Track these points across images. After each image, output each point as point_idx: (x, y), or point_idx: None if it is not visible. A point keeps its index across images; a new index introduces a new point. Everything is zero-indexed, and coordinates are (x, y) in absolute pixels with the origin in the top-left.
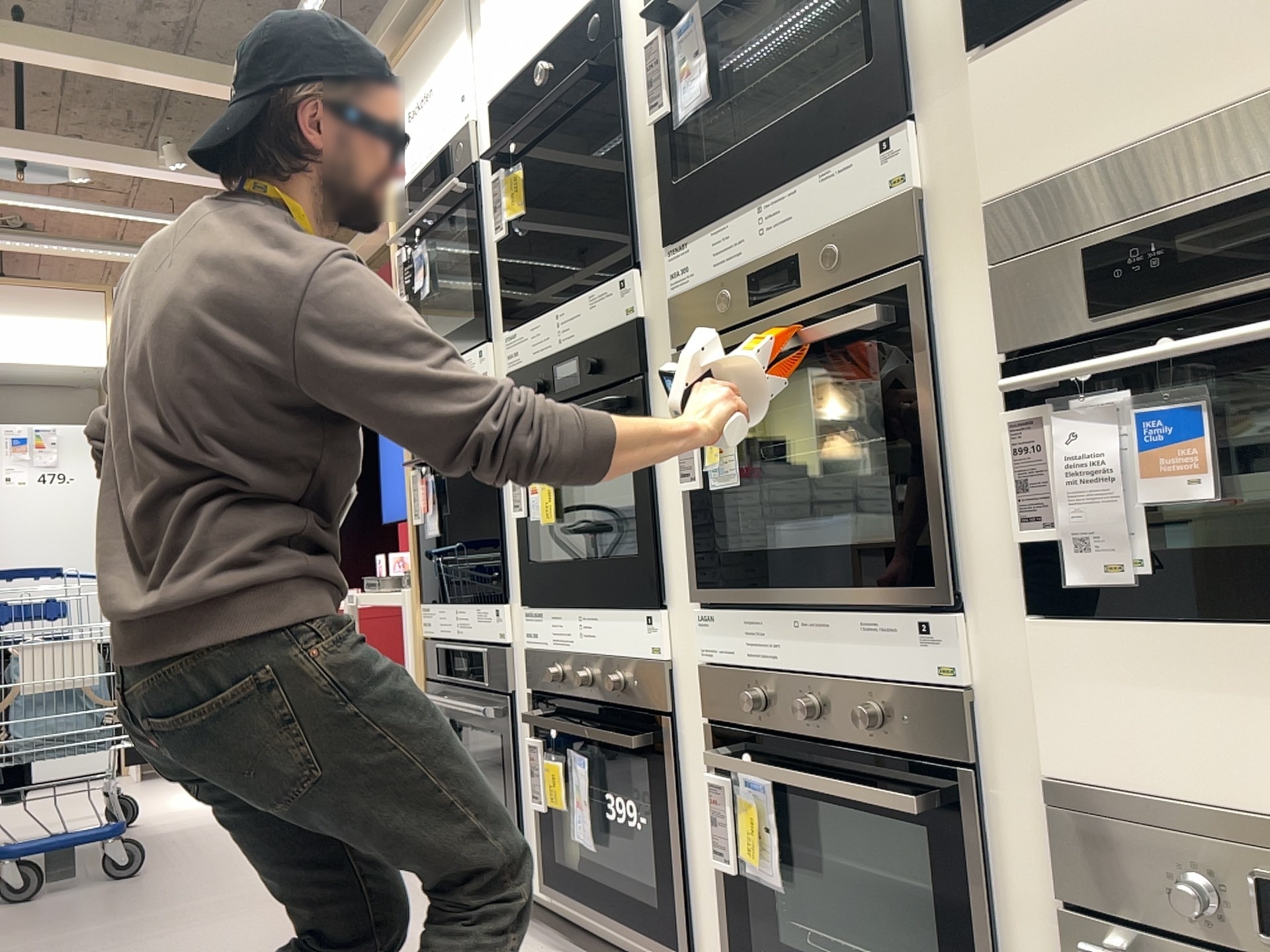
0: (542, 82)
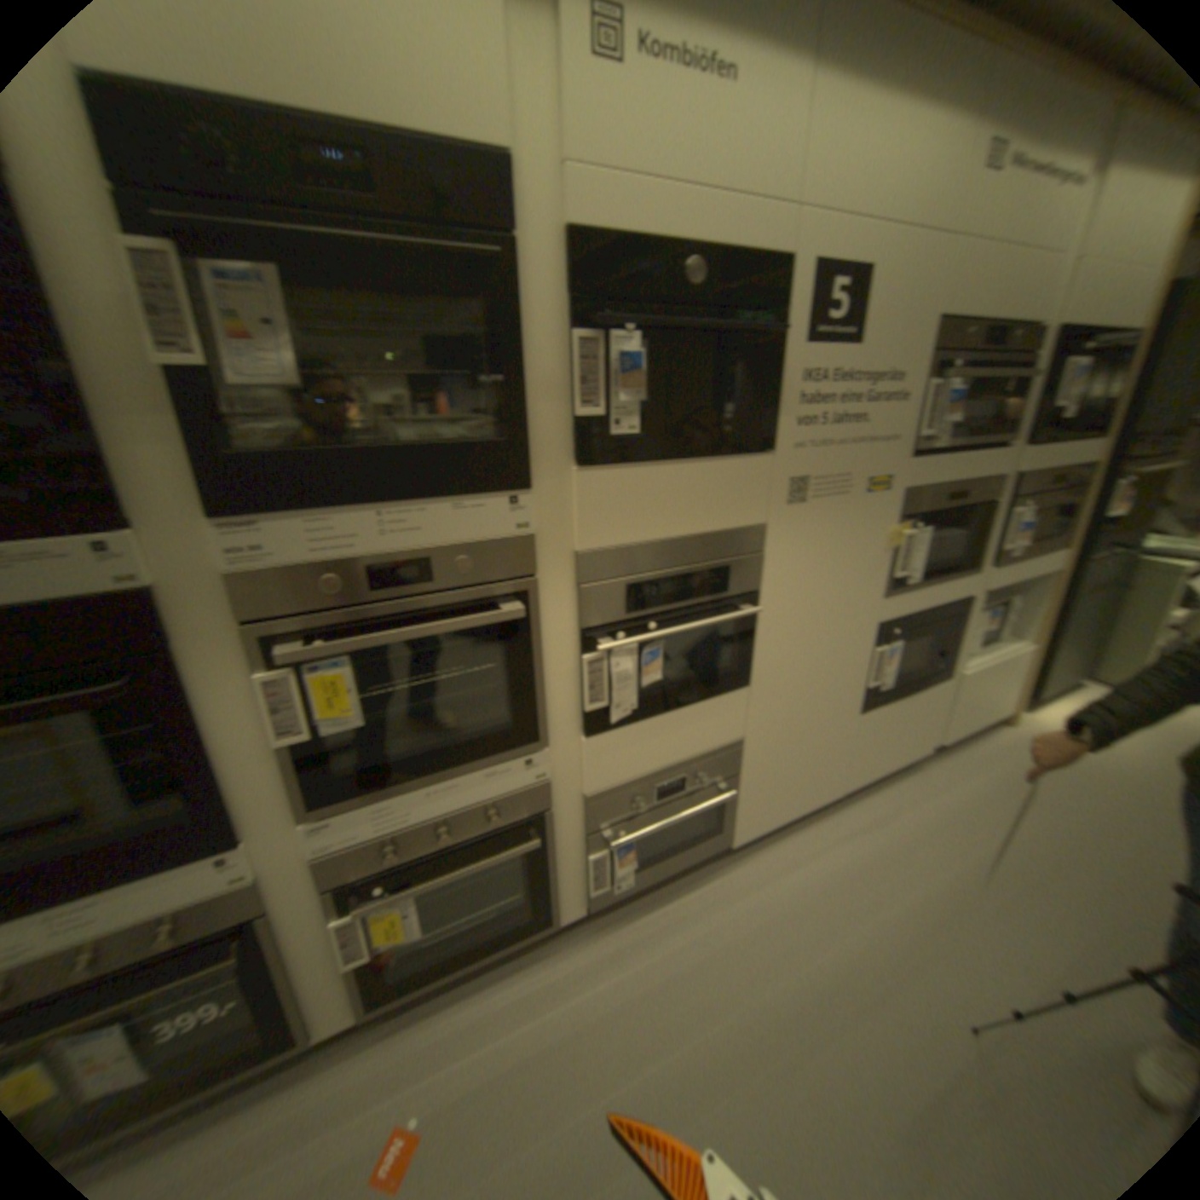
0: None
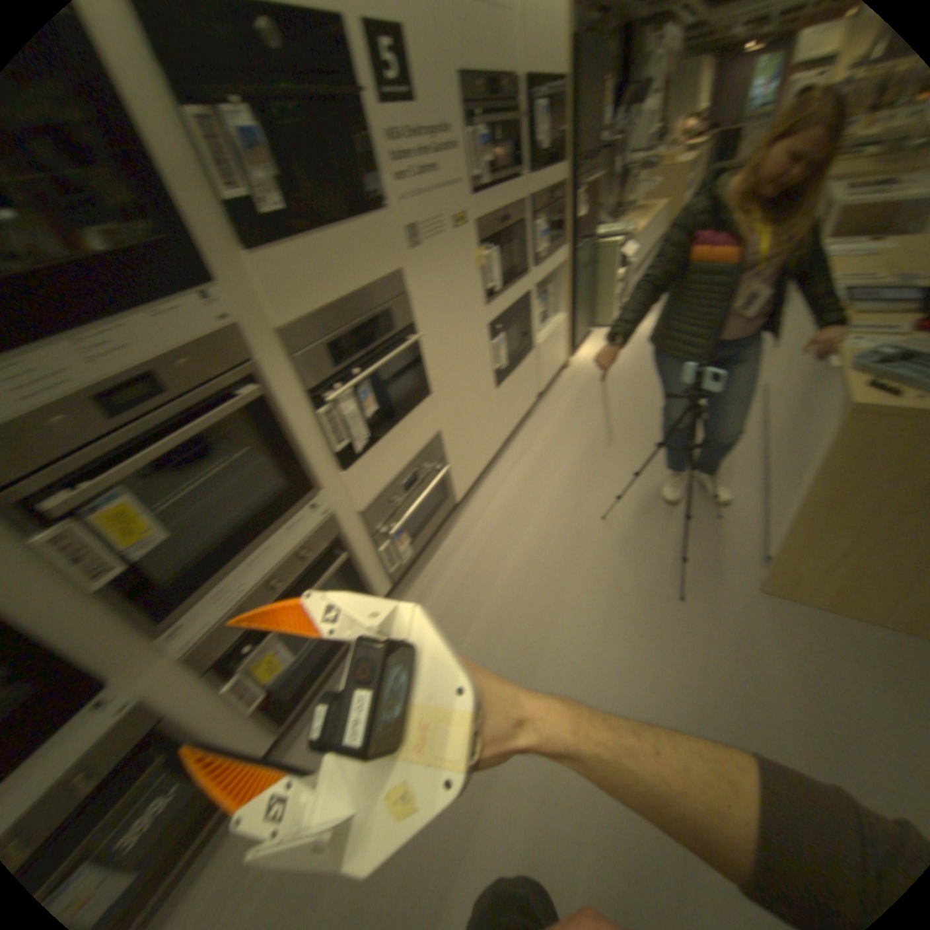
0: None
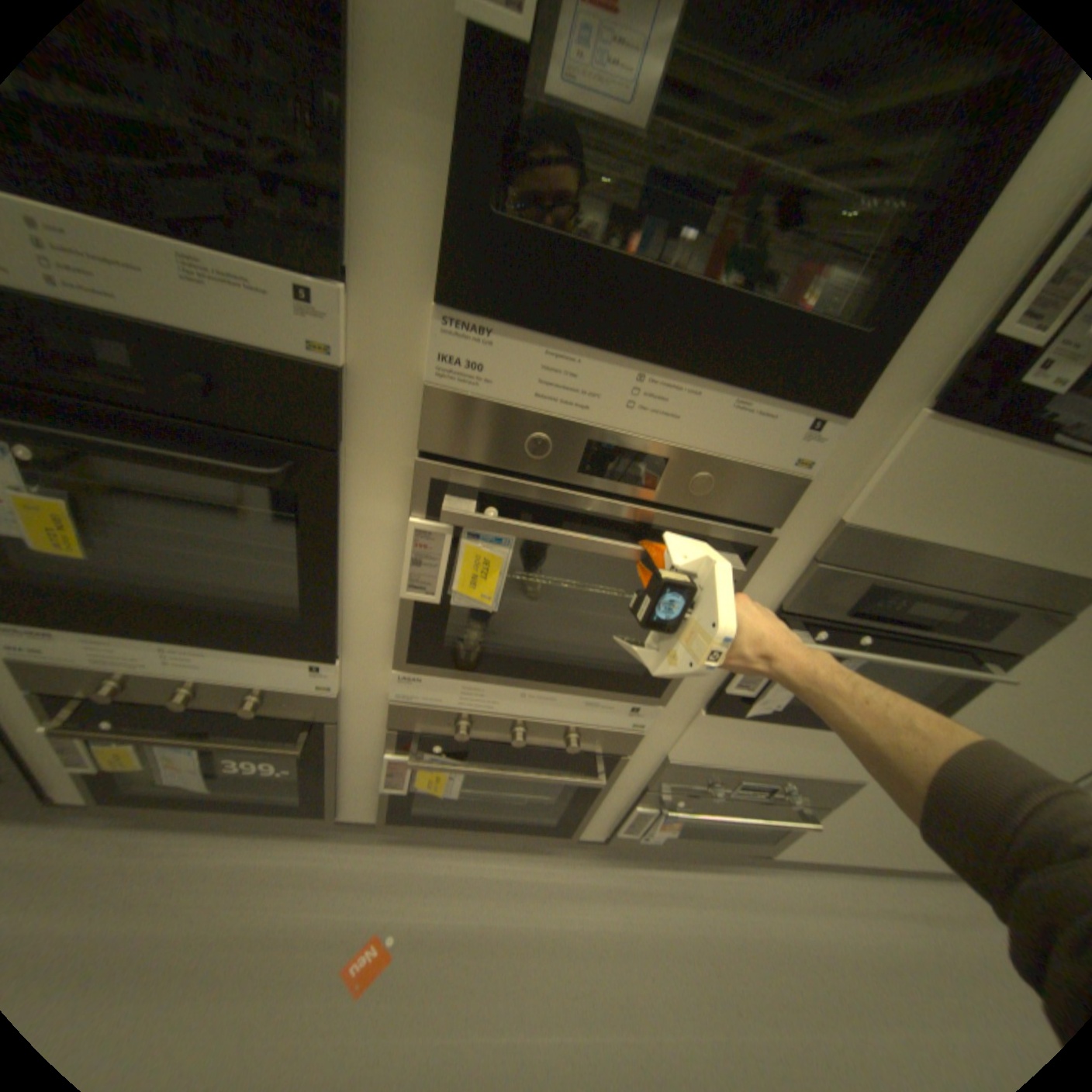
0: None
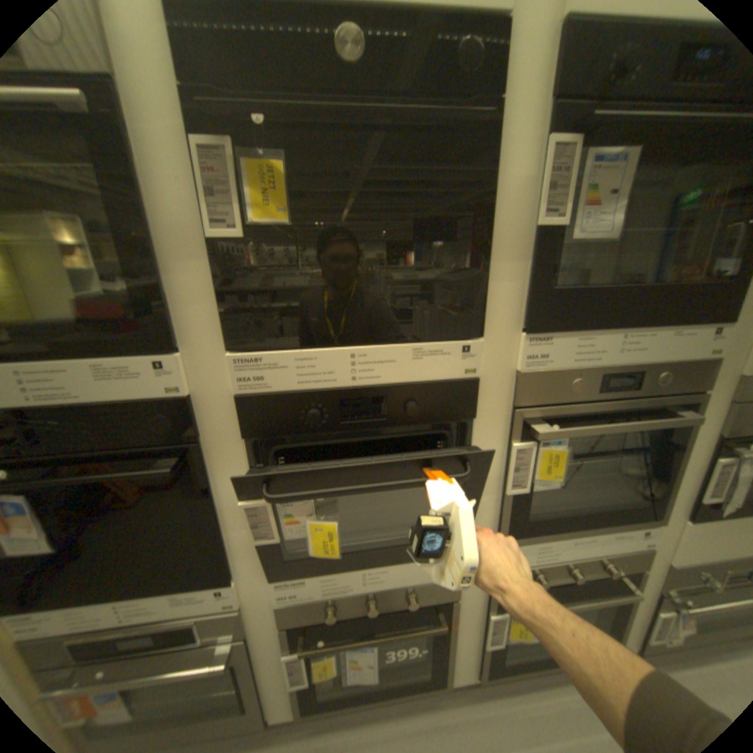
0: (357, 56)
